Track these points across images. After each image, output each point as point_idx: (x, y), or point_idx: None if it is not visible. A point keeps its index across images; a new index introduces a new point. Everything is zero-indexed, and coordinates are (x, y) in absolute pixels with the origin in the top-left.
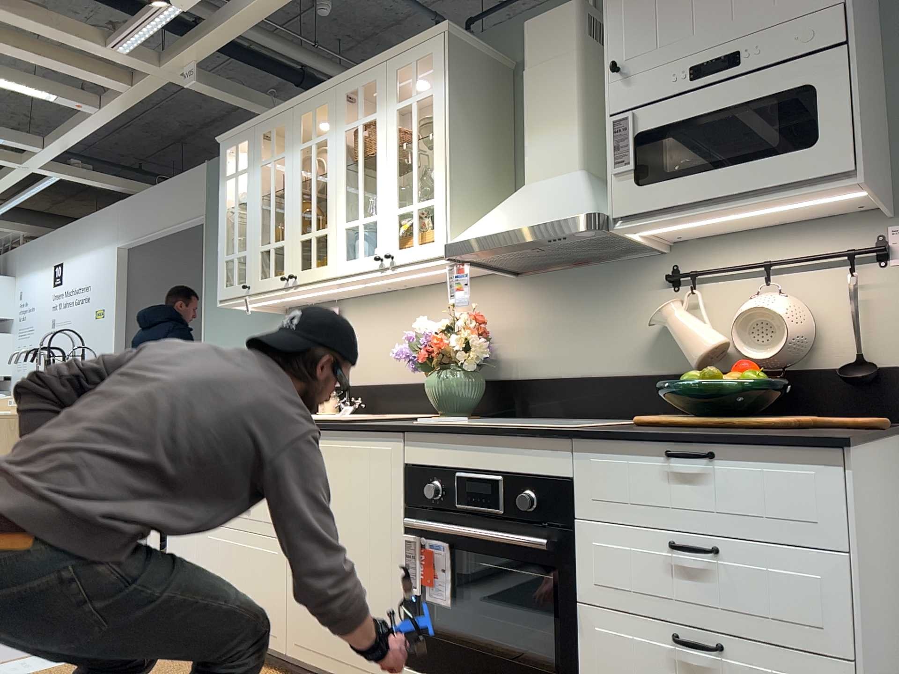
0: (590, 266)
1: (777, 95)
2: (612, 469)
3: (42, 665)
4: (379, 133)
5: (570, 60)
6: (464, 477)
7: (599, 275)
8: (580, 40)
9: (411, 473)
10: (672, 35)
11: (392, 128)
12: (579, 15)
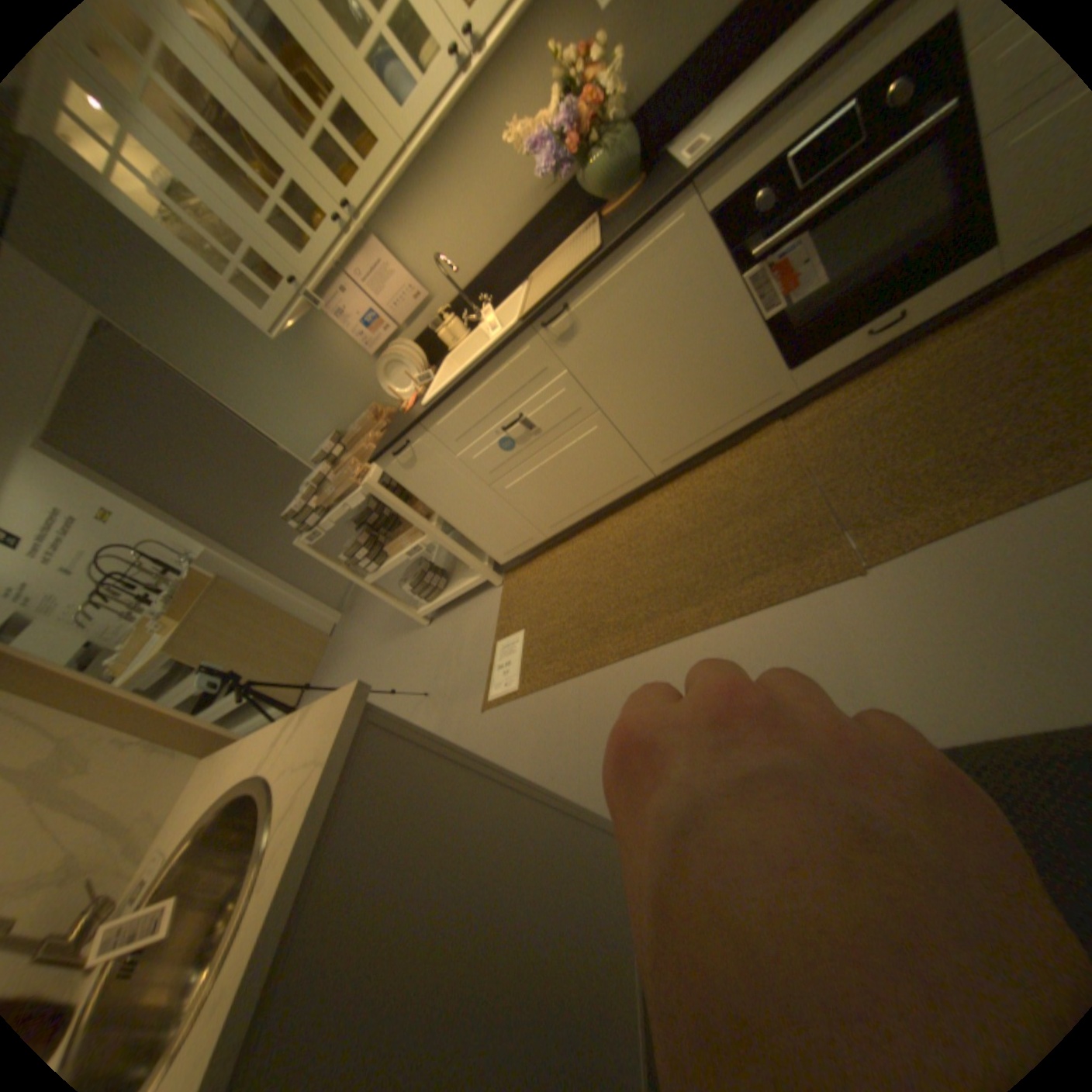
0: None
1: None
2: None
3: (512, 652)
4: None
5: None
6: (801, 147)
7: None
8: None
9: (726, 210)
10: None
11: None
12: None
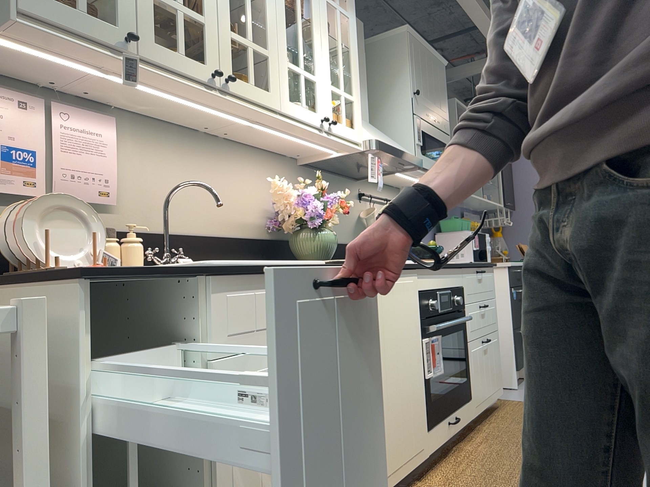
0: (333, 175)
1: (443, 143)
2: (470, 280)
3: None
4: (315, 6)
5: (365, 57)
6: (441, 293)
7: (337, 183)
8: (365, 48)
9: (423, 296)
10: (426, 95)
11: (324, 13)
12: (364, 34)
